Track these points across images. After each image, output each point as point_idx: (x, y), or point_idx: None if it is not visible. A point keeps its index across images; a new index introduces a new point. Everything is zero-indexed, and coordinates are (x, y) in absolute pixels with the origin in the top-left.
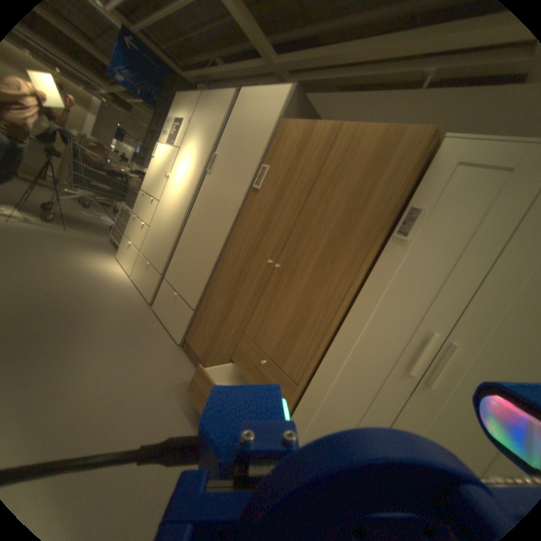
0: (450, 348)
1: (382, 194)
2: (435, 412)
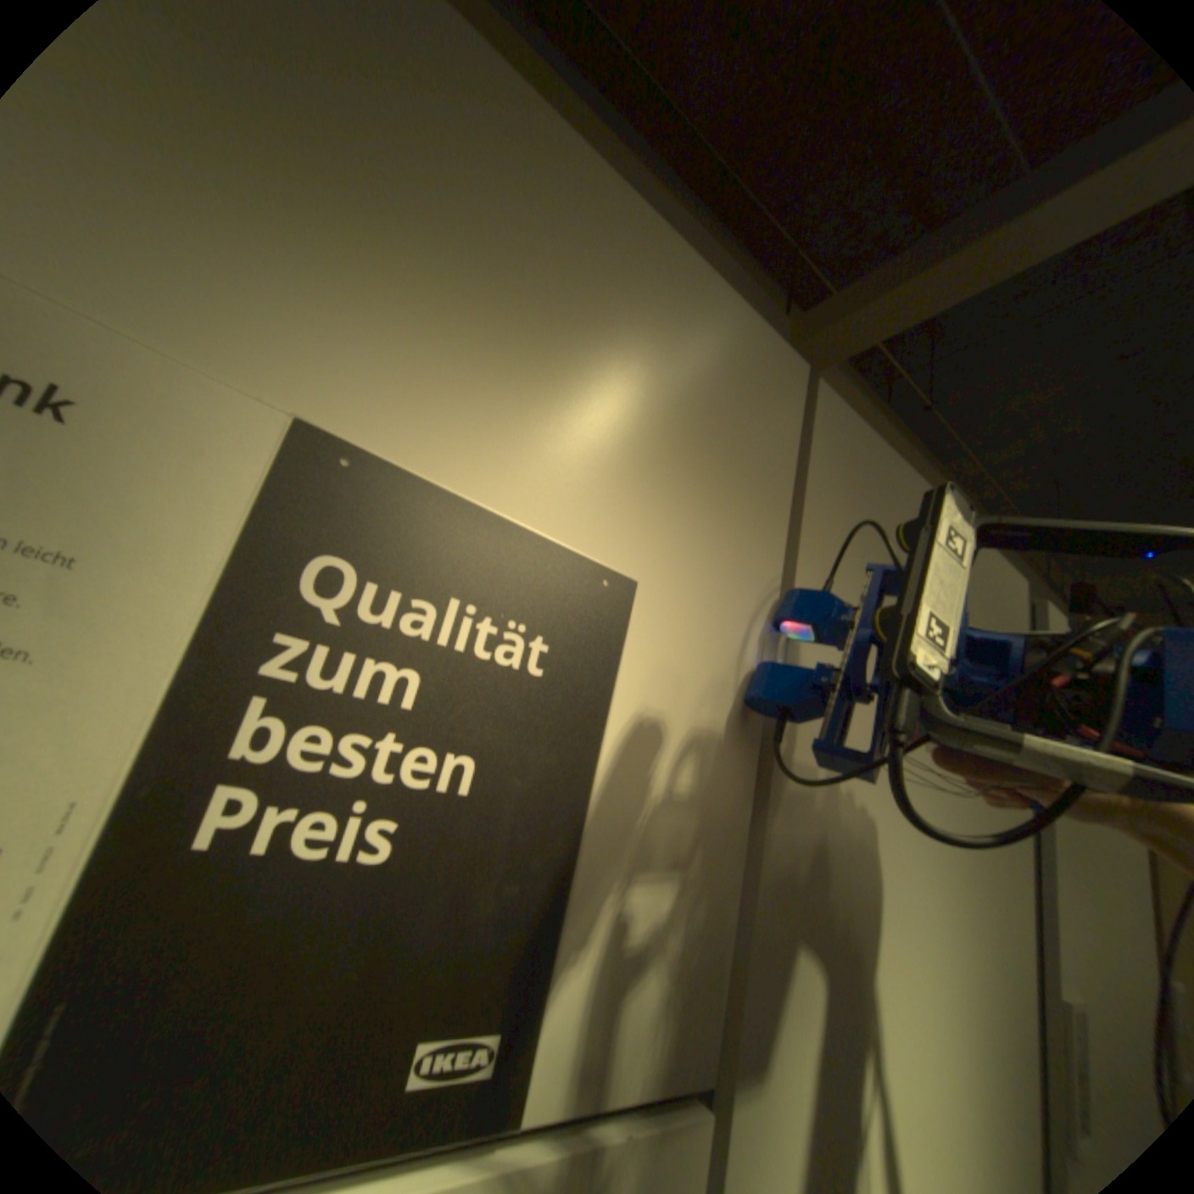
0: None
1: None
2: None
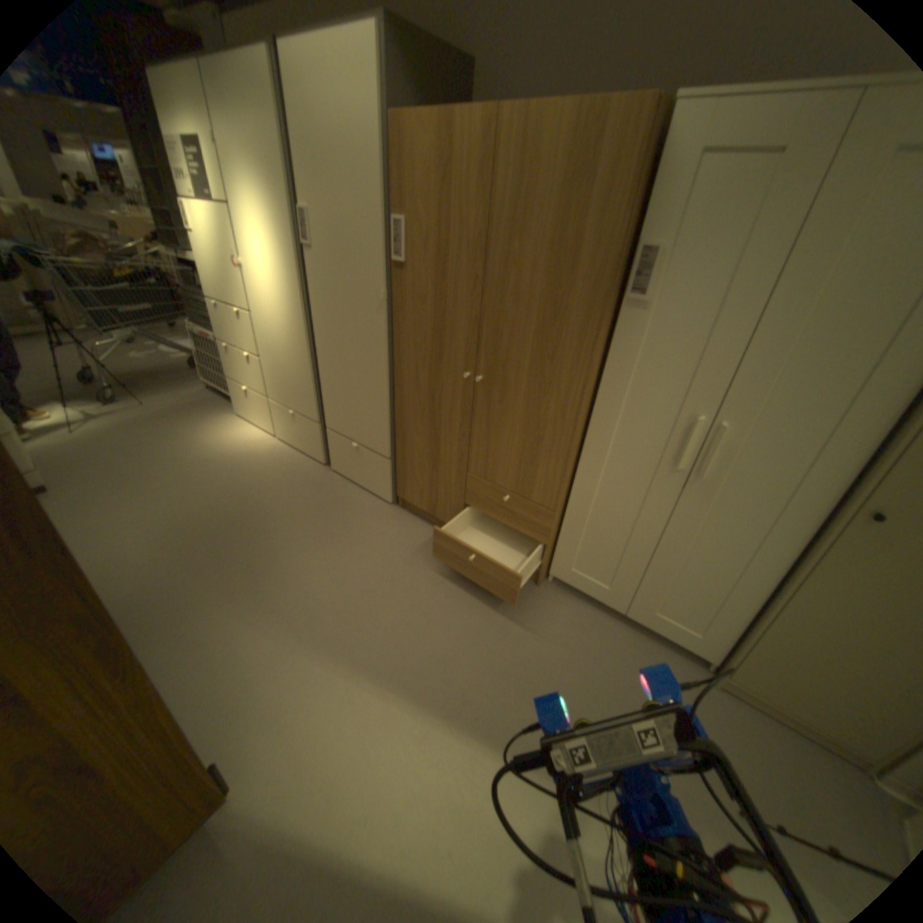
0: (720, 428)
1: (599, 238)
2: (712, 496)
